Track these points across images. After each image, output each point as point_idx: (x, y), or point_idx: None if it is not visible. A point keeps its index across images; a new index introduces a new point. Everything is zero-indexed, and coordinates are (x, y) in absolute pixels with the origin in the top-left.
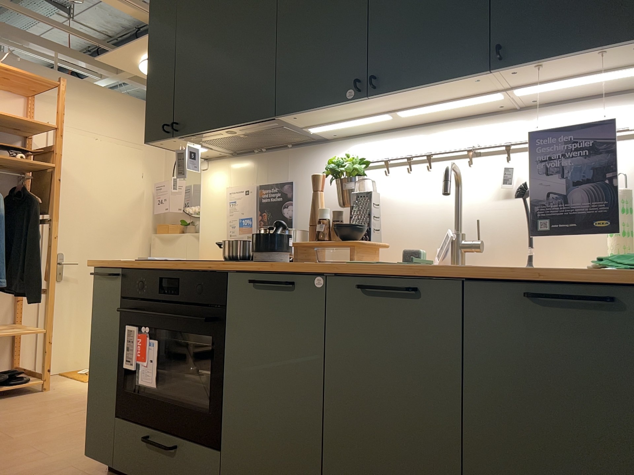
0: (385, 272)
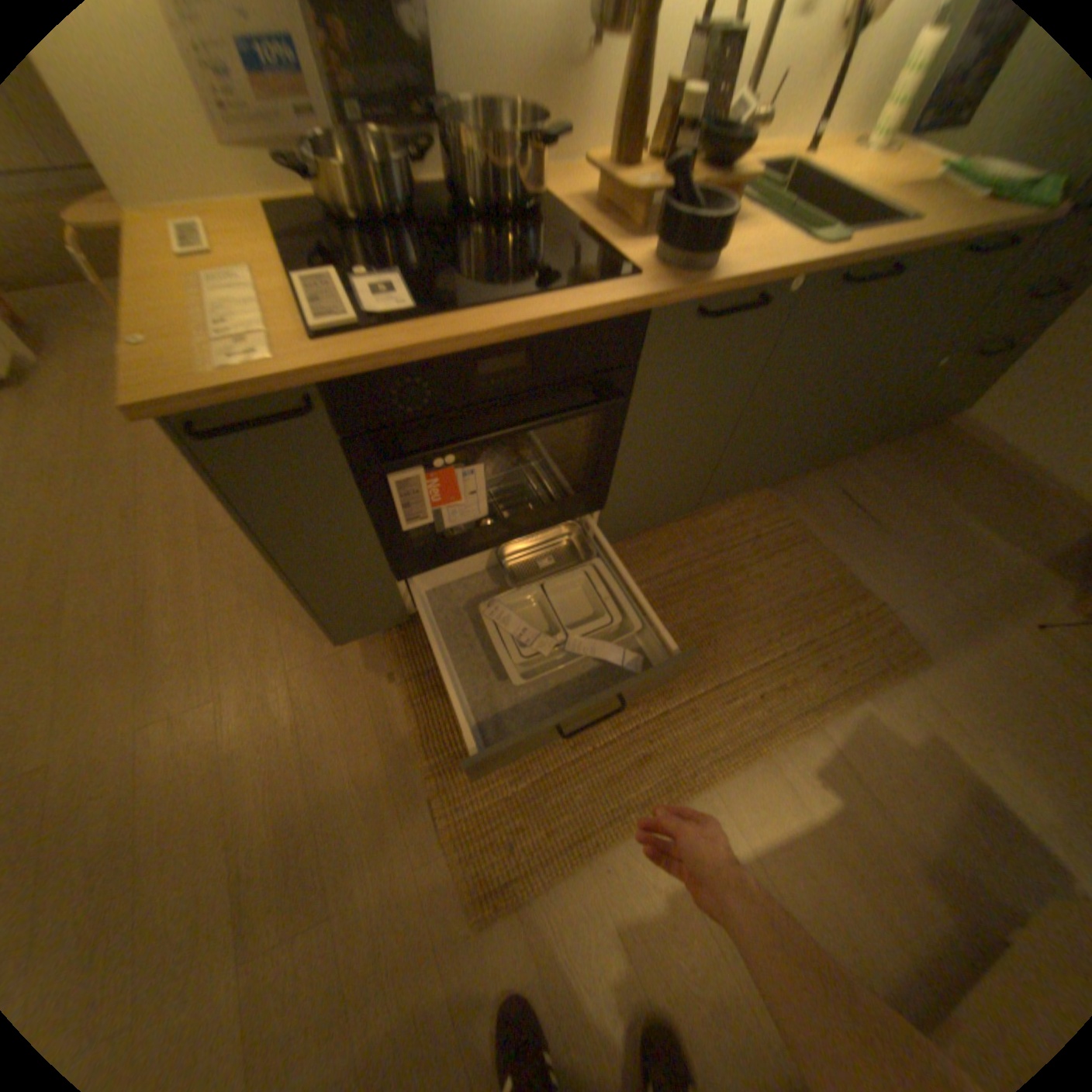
0: (872, 250)
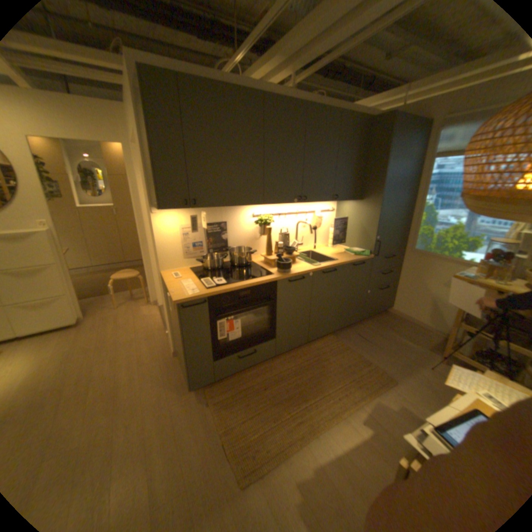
0: (327, 266)
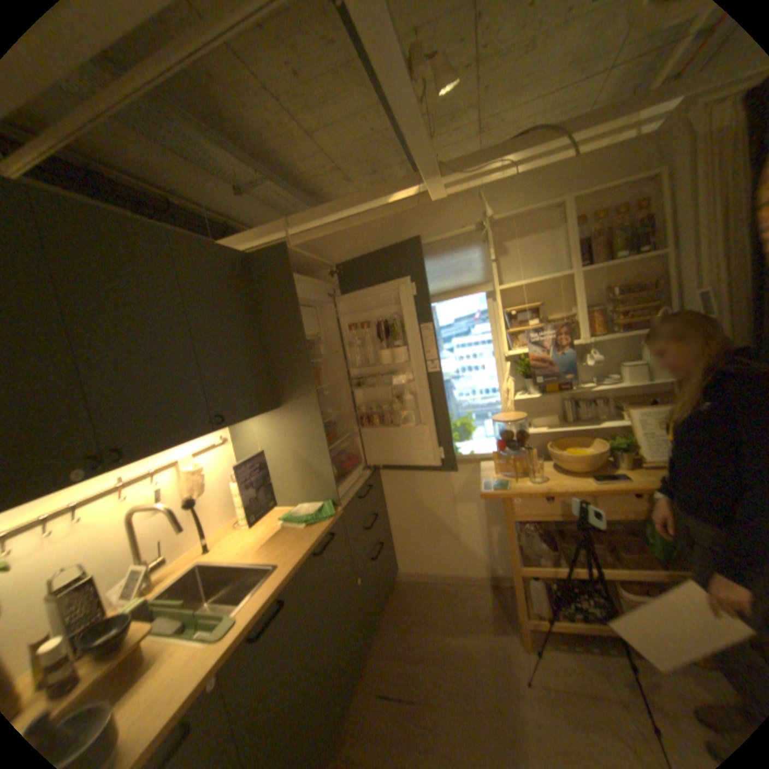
0: (254, 614)
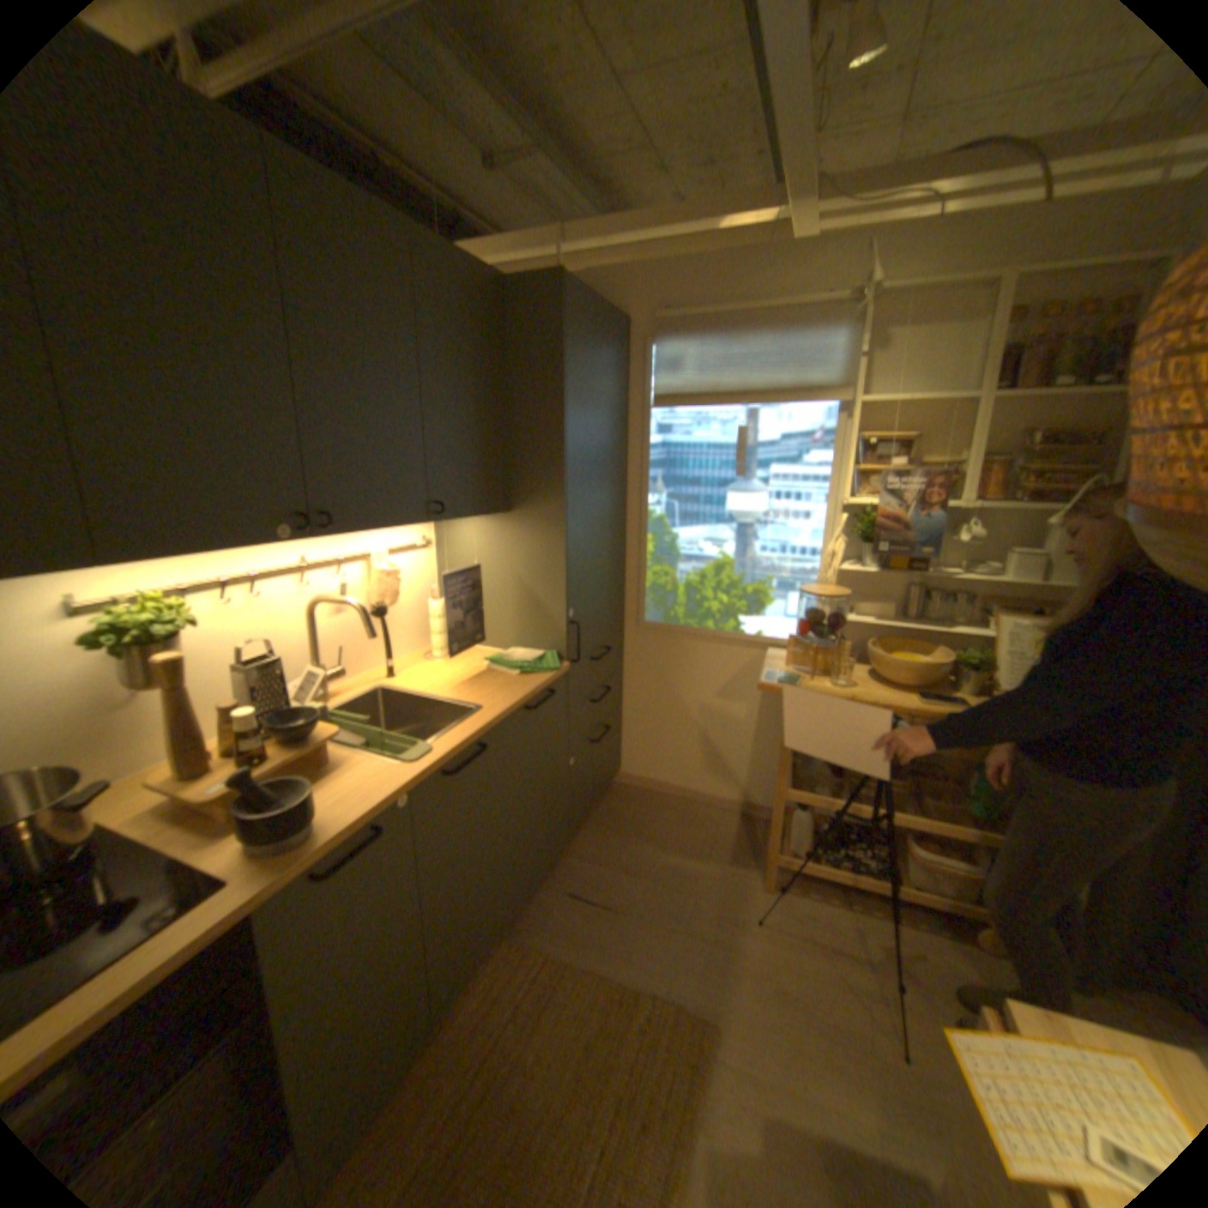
0: (452, 747)
